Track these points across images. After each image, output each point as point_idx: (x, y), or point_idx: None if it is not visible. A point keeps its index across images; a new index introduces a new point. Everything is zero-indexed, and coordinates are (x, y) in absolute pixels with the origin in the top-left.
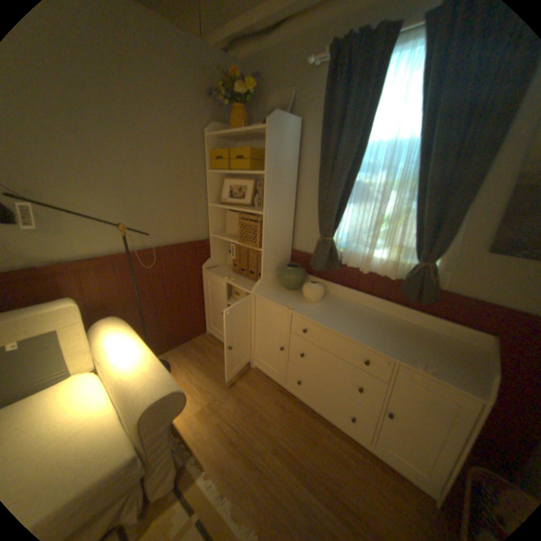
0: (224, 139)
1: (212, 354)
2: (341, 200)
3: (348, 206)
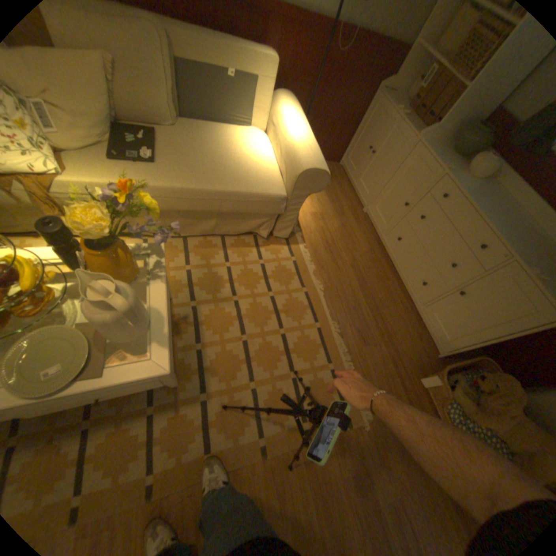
0: None
1: (337, 183)
2: None
3: None
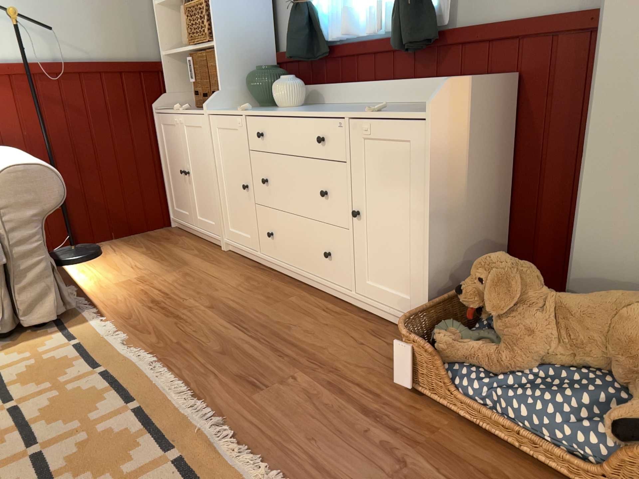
0: None
1: (170, 242)
2: None
3: None
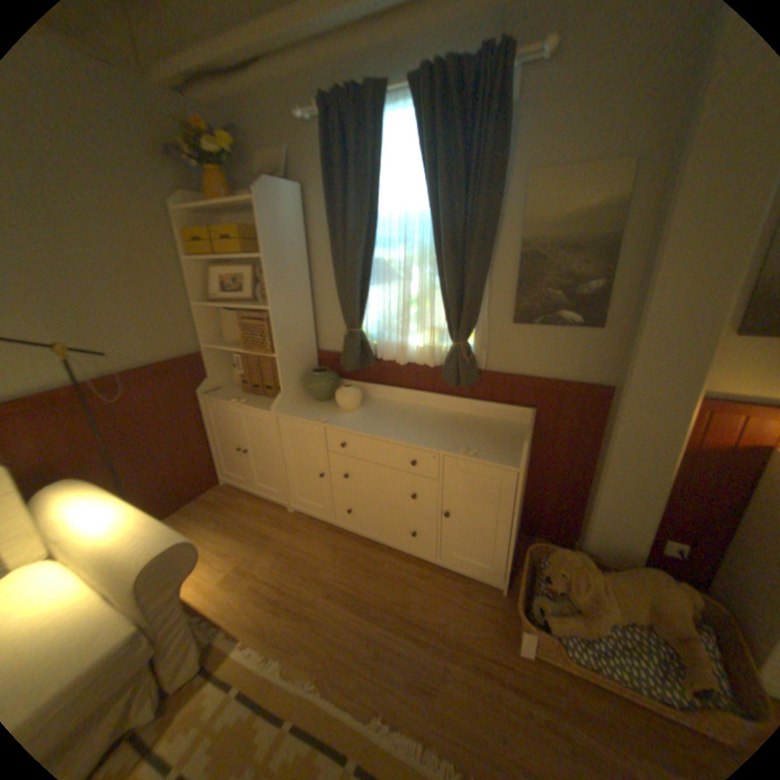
0: (197, 212)
1: (231, 508)
2: (362, 282)
3: (370, 288)
